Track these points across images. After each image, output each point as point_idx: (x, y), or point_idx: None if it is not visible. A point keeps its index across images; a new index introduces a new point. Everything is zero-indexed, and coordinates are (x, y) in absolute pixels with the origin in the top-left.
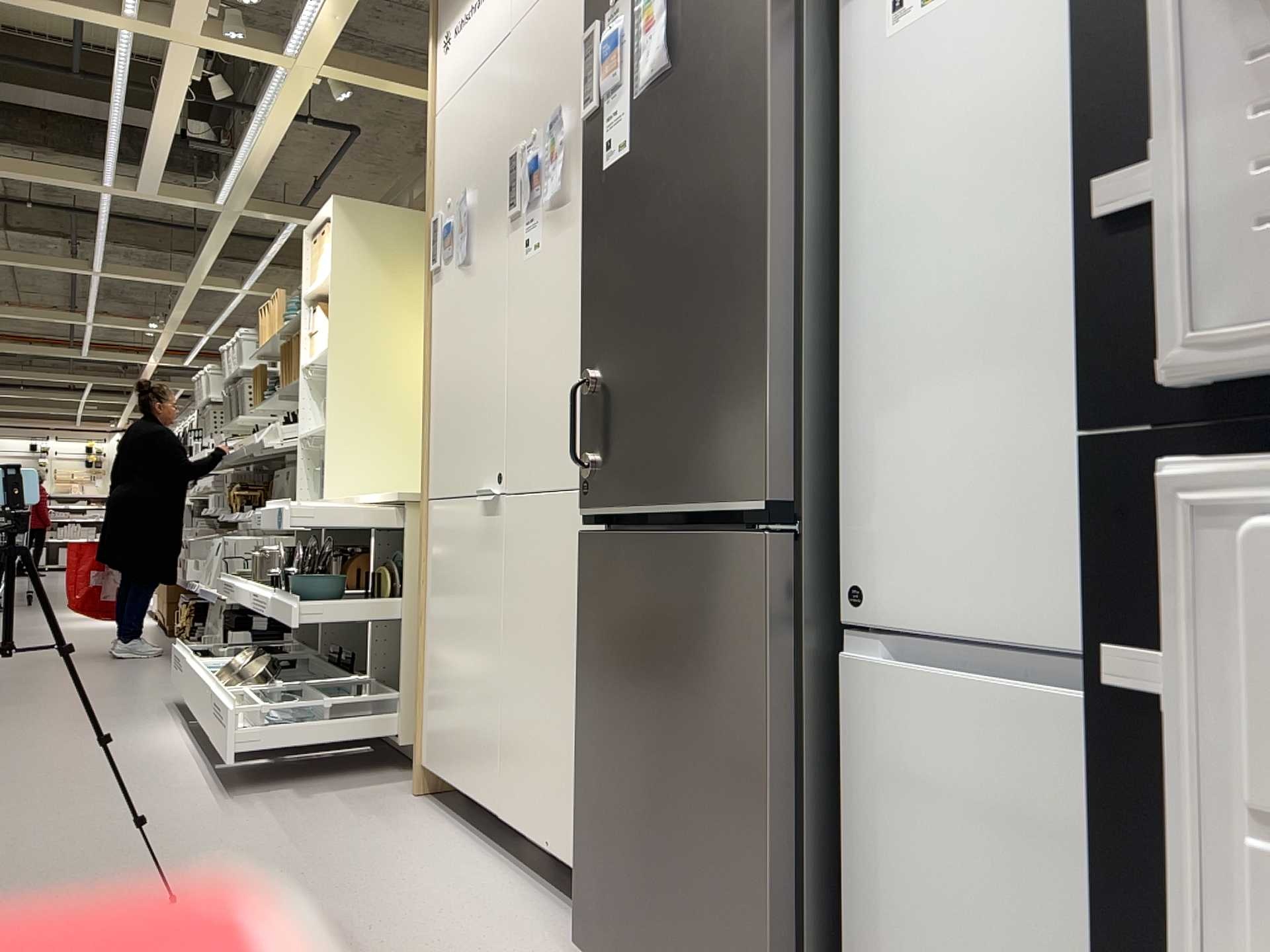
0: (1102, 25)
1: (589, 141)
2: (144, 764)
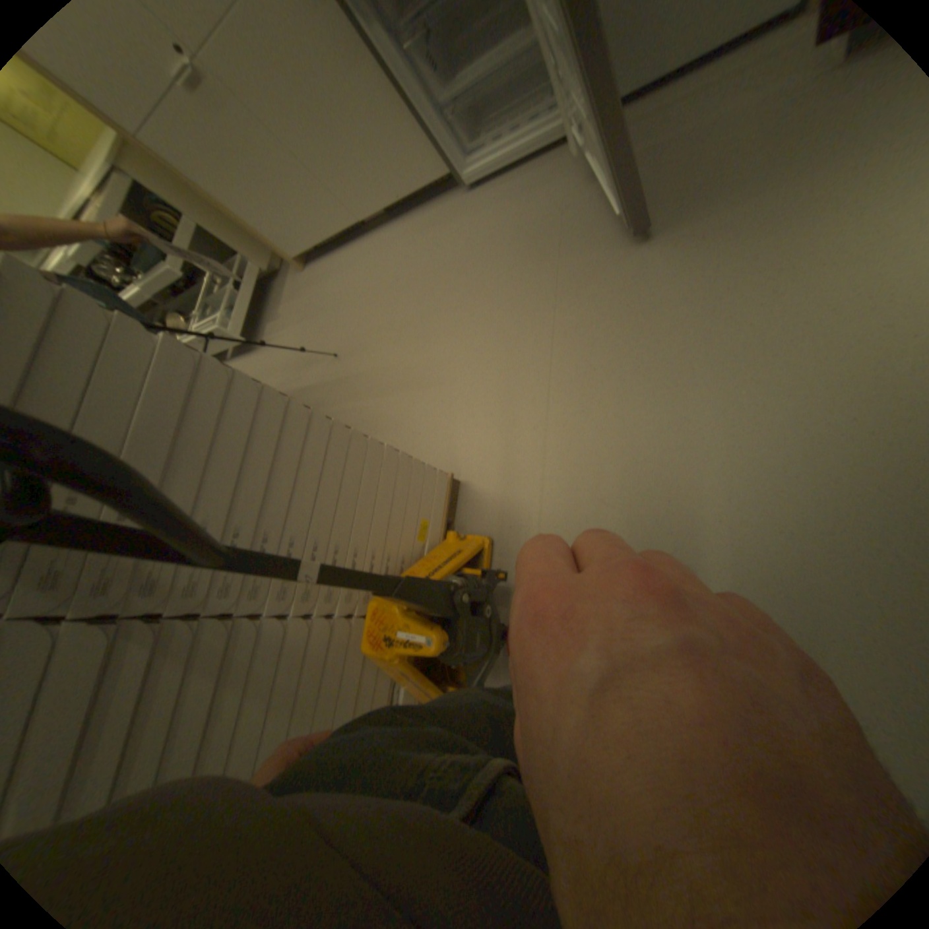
0: None
1: None
2: None
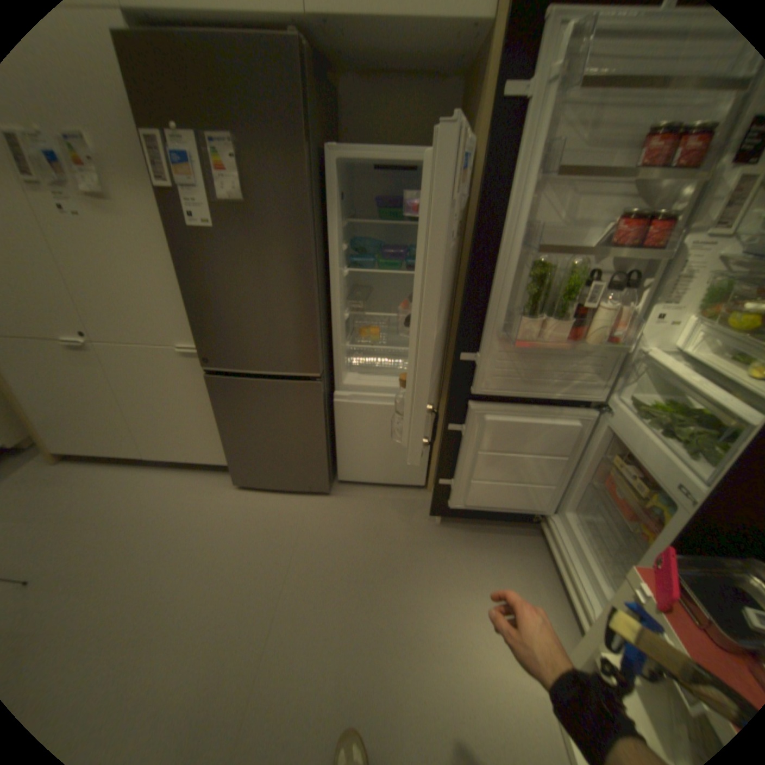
0: (461, 321)
1: (165, 201)
2: None
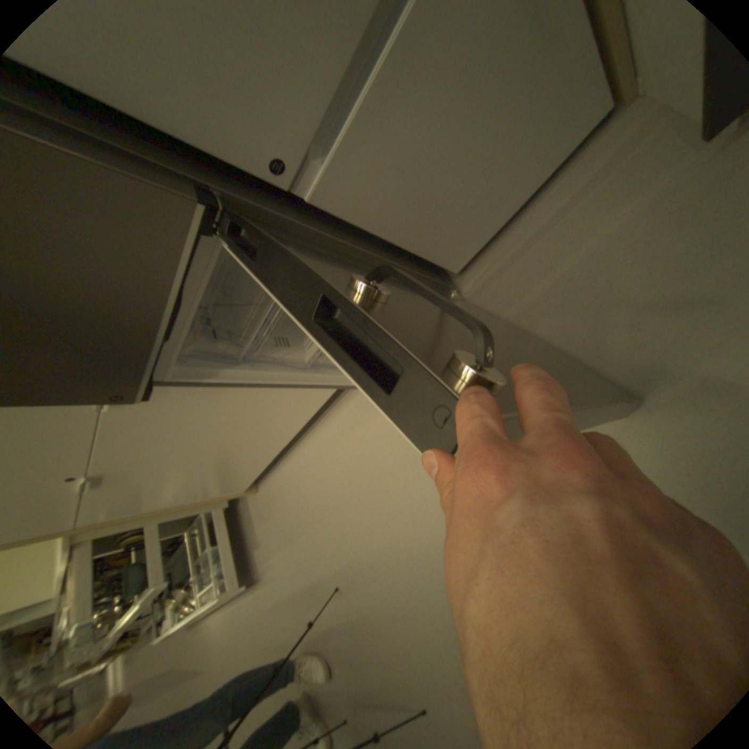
0: None
1: None
2: (237, 629)
